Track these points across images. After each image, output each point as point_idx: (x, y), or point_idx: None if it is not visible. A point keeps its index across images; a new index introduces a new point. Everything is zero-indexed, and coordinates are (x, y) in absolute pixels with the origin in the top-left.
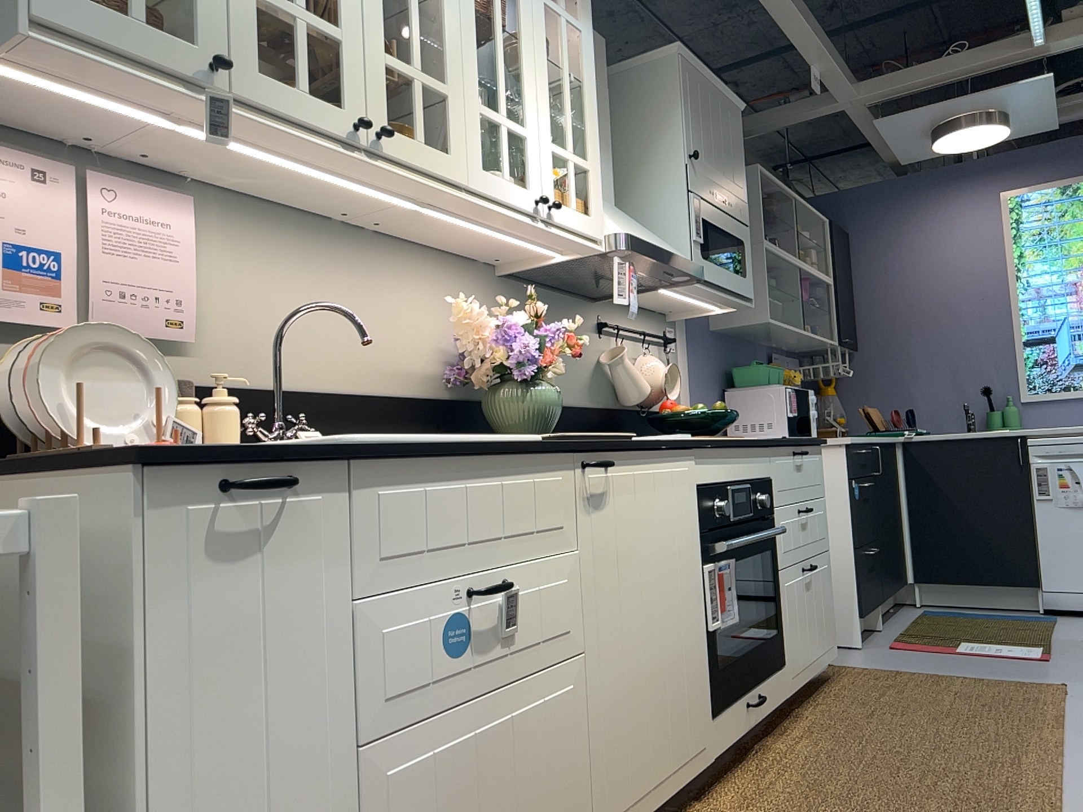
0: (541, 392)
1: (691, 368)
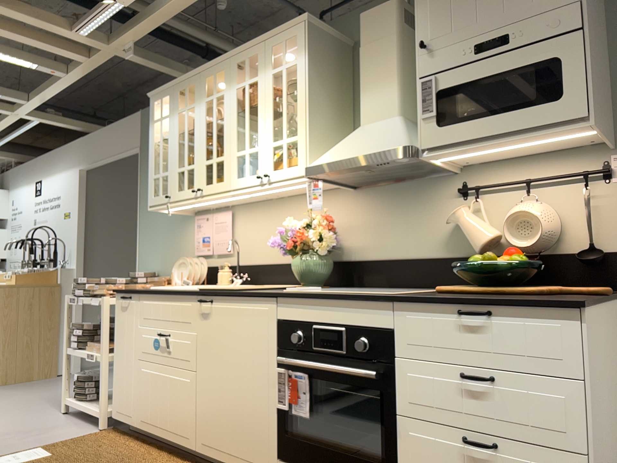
0: (300, 261)
1: None
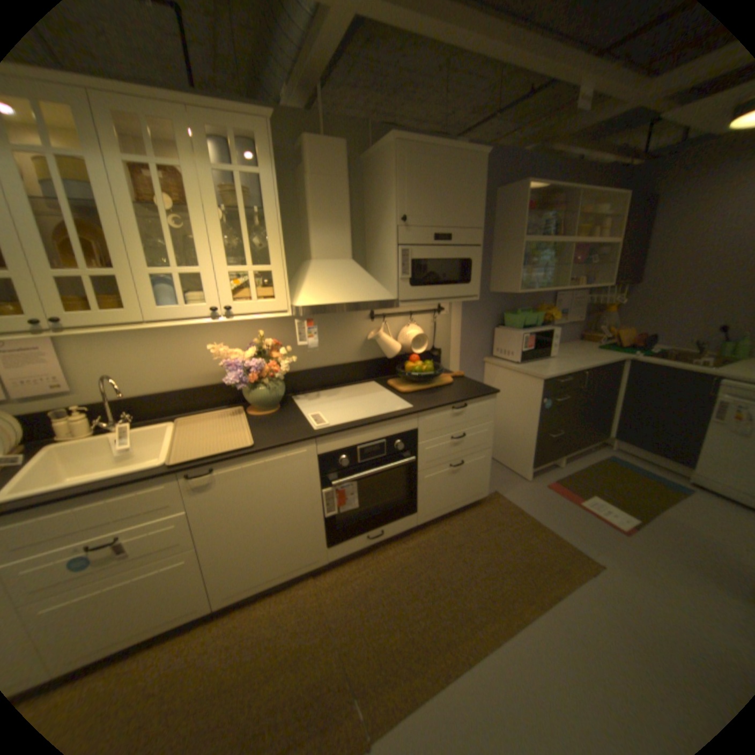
0: (263, 390)
1: (461, 321)
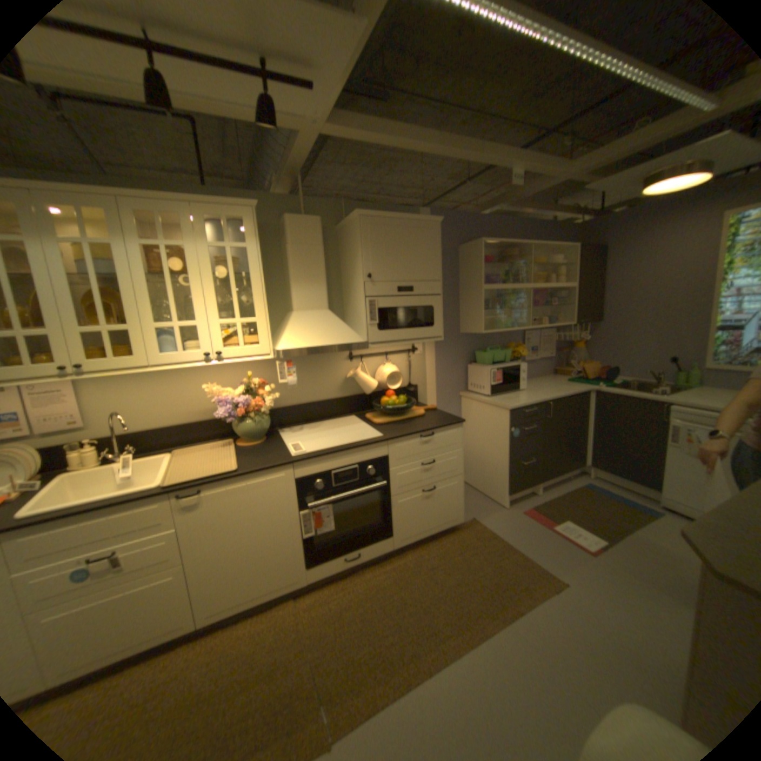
0: (249, 423)
1: (435, 359)
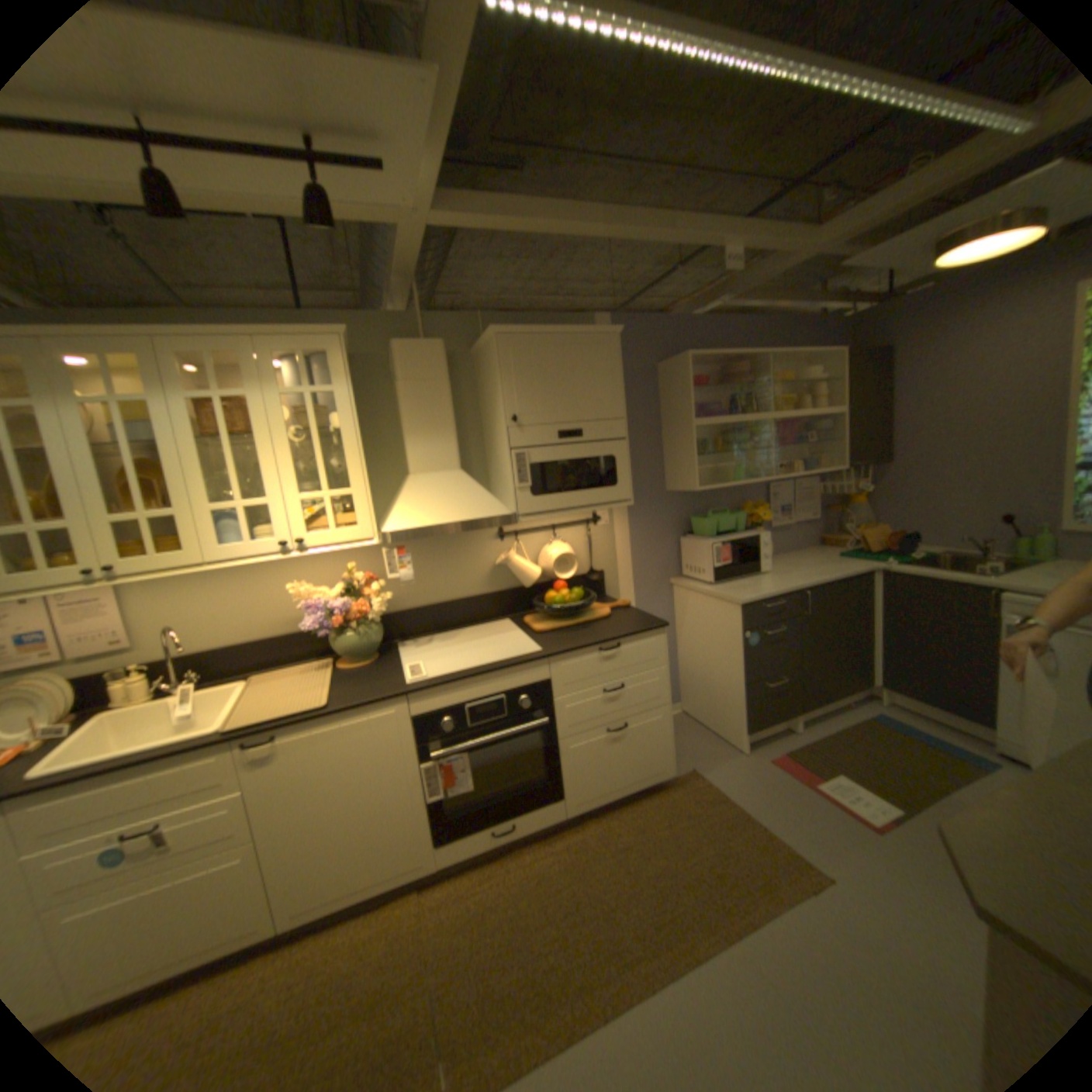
0: (352, 636)
1: (629, 532)
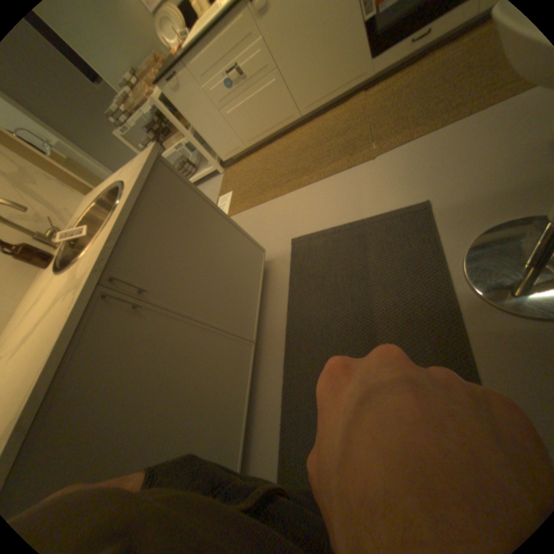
0: None
1: None
